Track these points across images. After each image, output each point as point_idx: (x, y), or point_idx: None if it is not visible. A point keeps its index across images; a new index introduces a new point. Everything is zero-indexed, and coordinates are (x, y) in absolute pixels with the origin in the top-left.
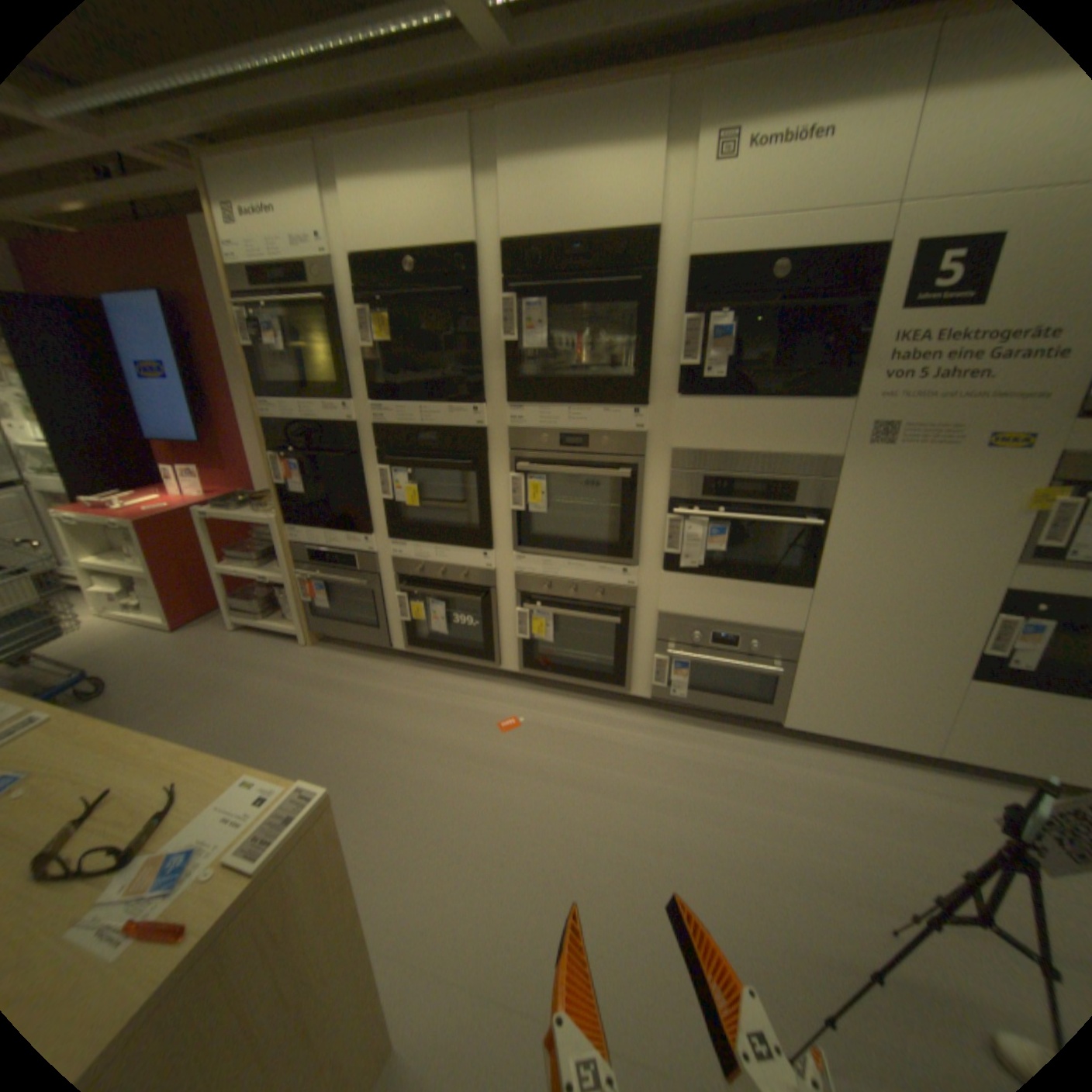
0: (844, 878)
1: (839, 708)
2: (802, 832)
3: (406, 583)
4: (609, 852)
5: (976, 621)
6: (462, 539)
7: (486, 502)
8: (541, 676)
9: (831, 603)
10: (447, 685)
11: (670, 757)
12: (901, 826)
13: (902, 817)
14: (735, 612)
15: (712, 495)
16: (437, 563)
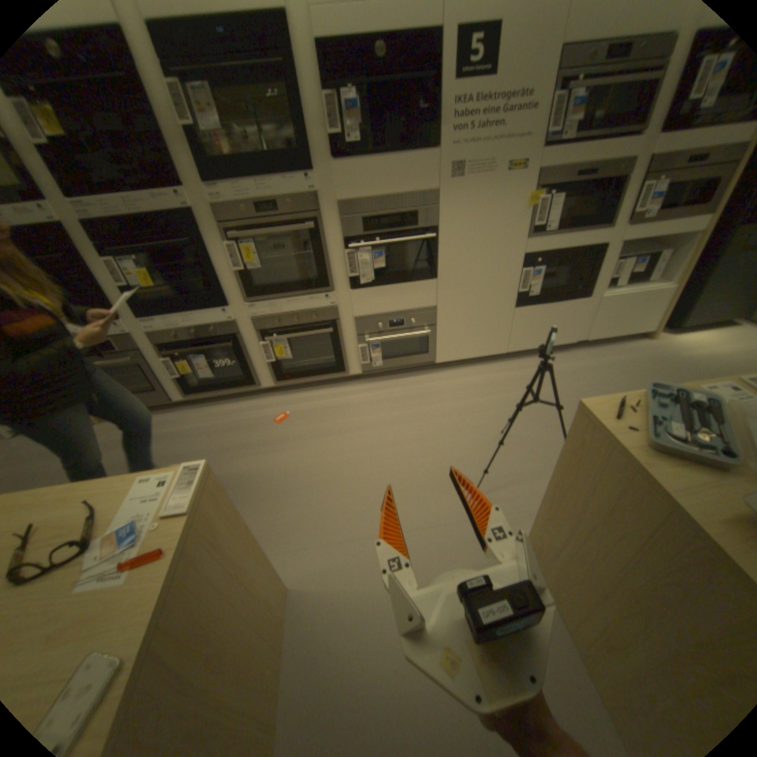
0: (476, 421)
1: (458, 344)
2: (454, 409)
3: (164, 350)
4: (365, 457)
5: (512, 276)
6: (200, 303)
7: (210, 270)
8: (289, 384)
9: (446, 285)
10: (225, 412)
11: (381, 400)
12: (495, 390)
13: (494, 386)
14: (397, 305)
15: (369, 231)
16: (185, 327)
